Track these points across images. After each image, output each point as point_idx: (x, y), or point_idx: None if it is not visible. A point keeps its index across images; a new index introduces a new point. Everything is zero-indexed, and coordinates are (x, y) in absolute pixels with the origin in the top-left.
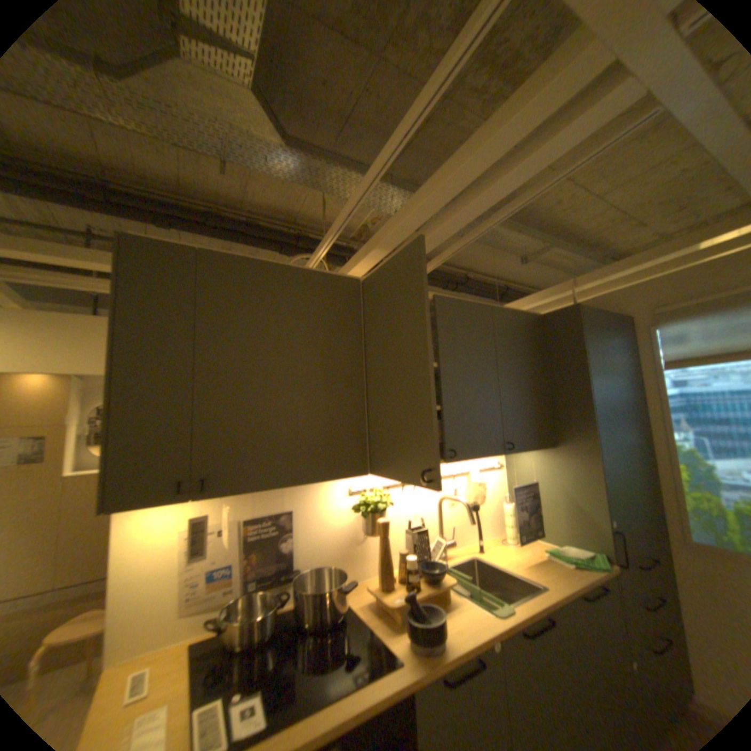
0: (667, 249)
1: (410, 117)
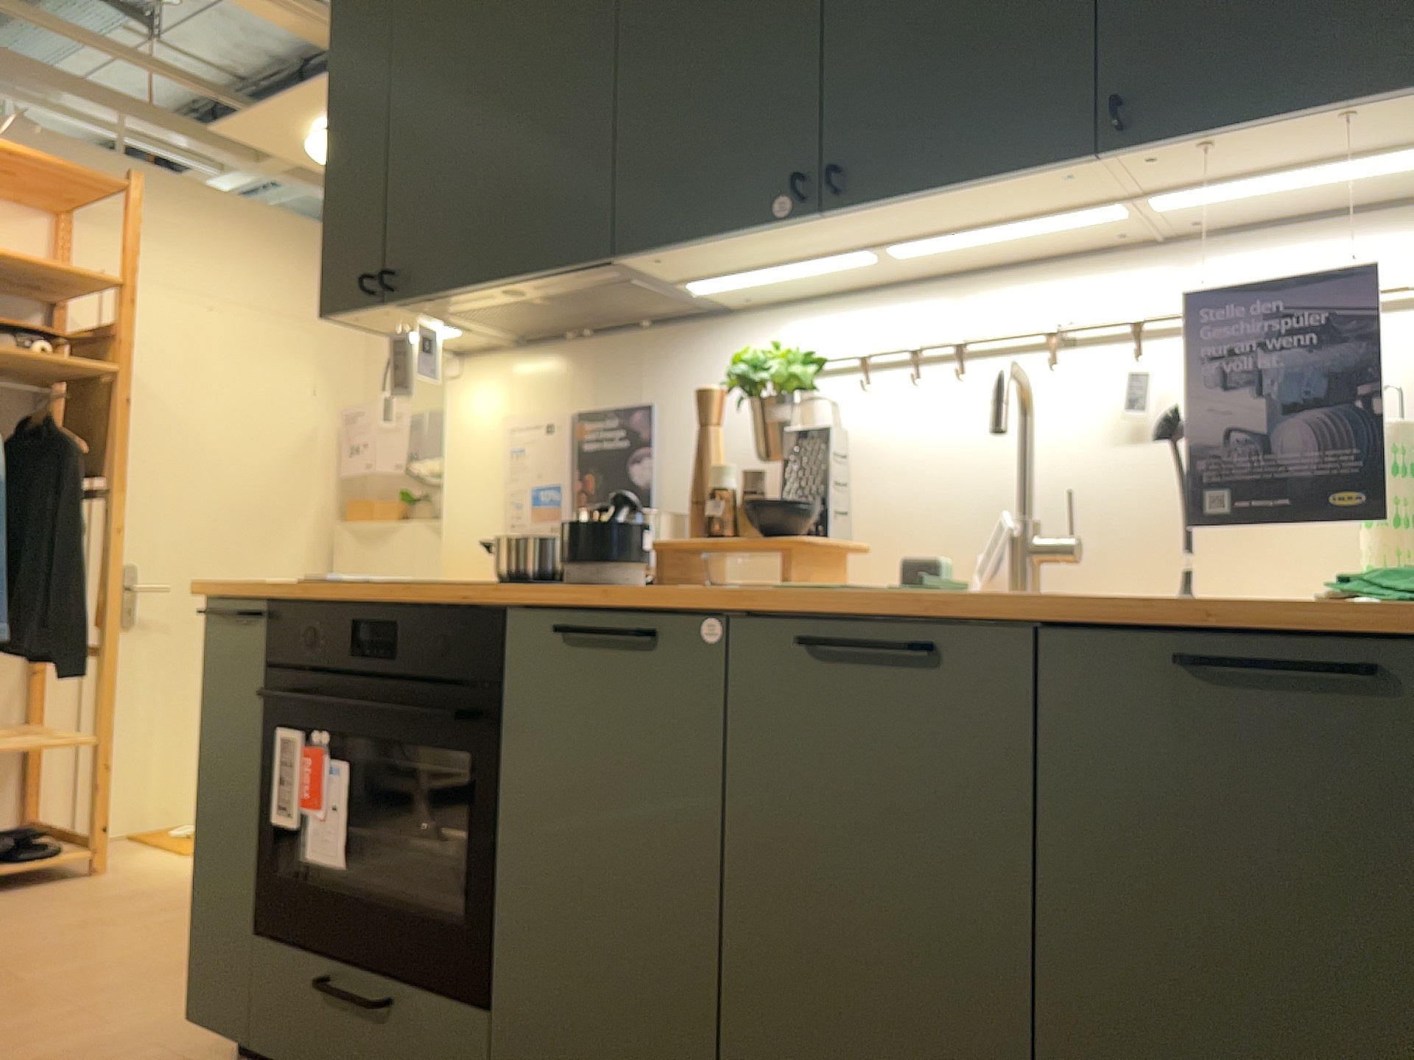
0: None
1: None
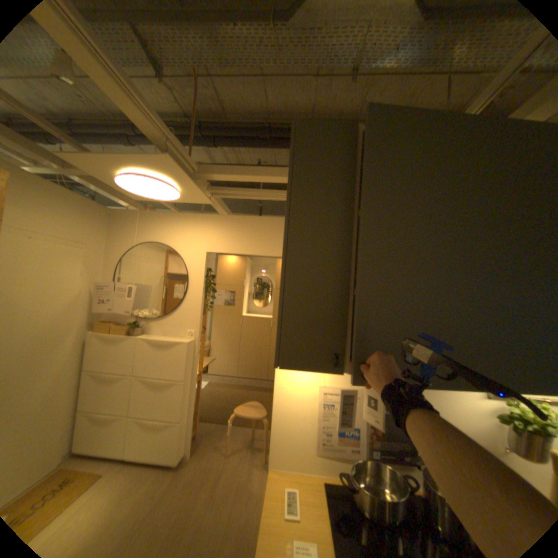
0: None
1: None
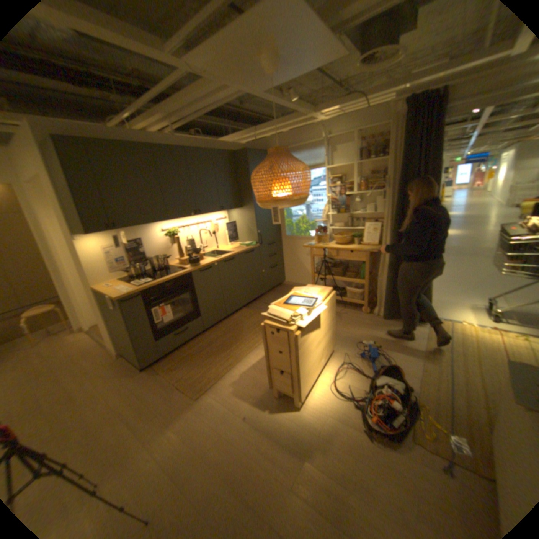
0: (282, 121)
1: (158, 88)
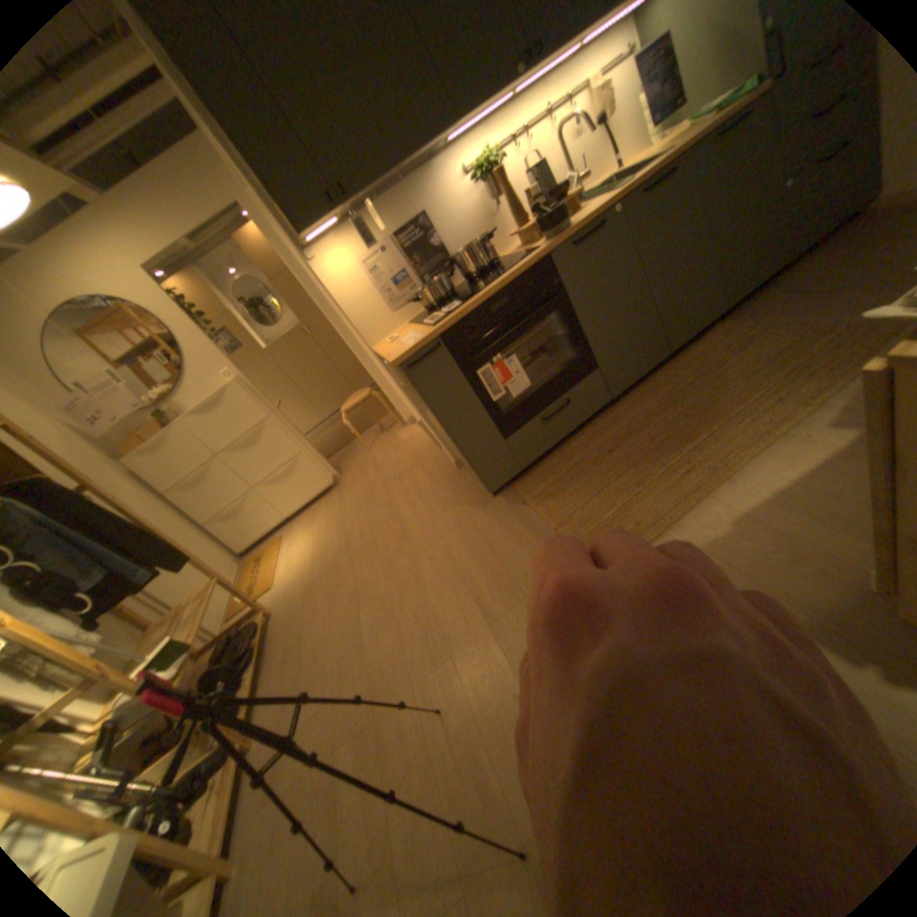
0: None
1: None
